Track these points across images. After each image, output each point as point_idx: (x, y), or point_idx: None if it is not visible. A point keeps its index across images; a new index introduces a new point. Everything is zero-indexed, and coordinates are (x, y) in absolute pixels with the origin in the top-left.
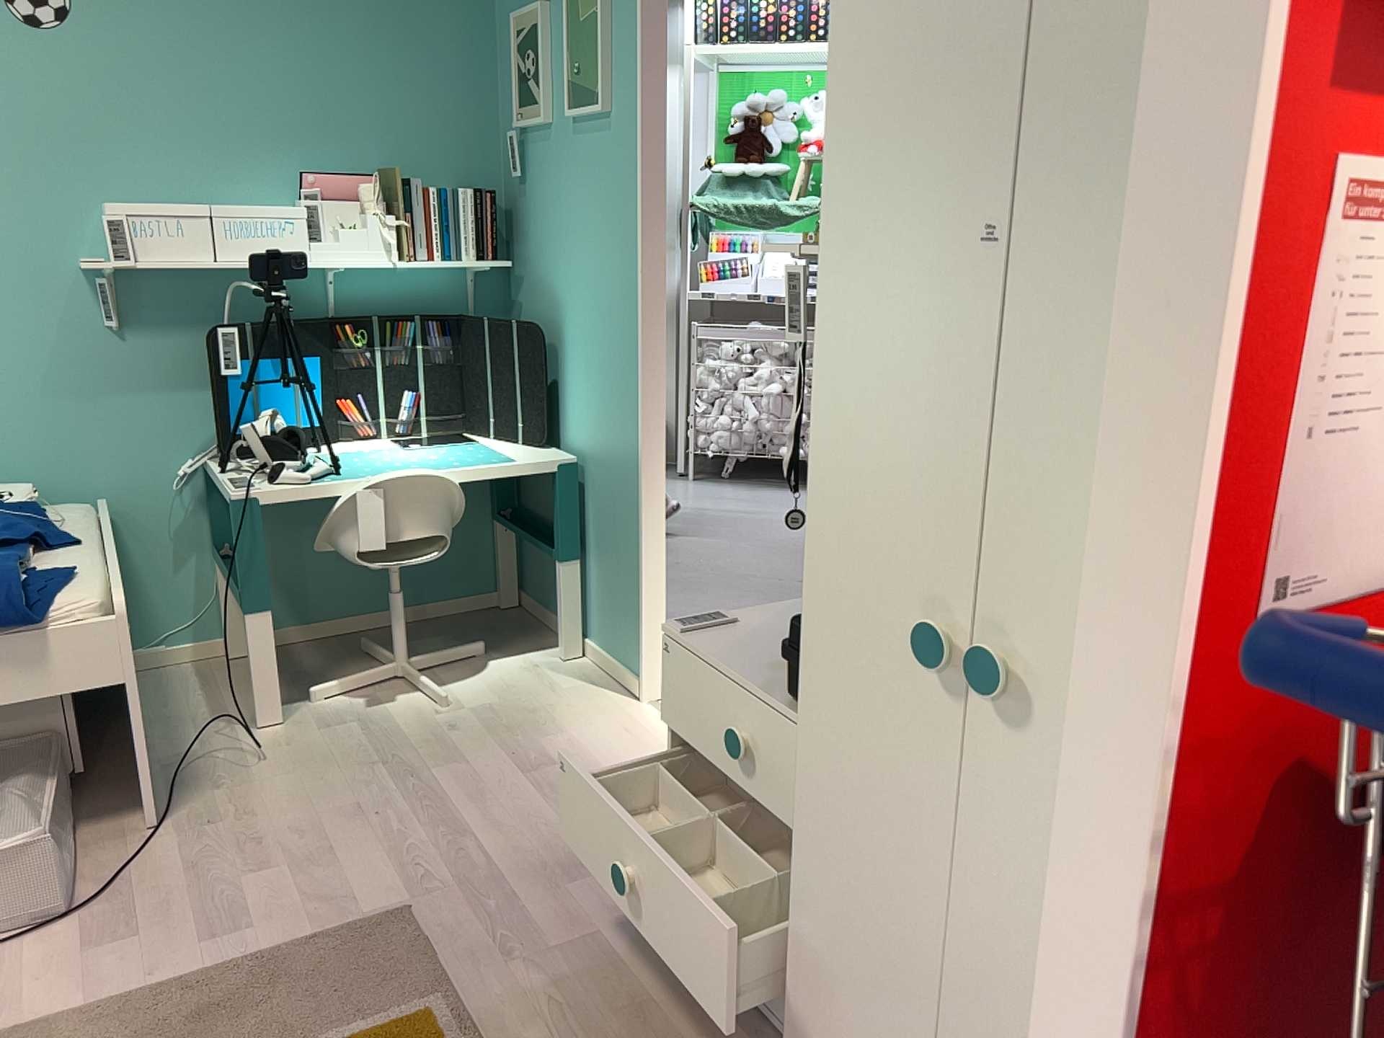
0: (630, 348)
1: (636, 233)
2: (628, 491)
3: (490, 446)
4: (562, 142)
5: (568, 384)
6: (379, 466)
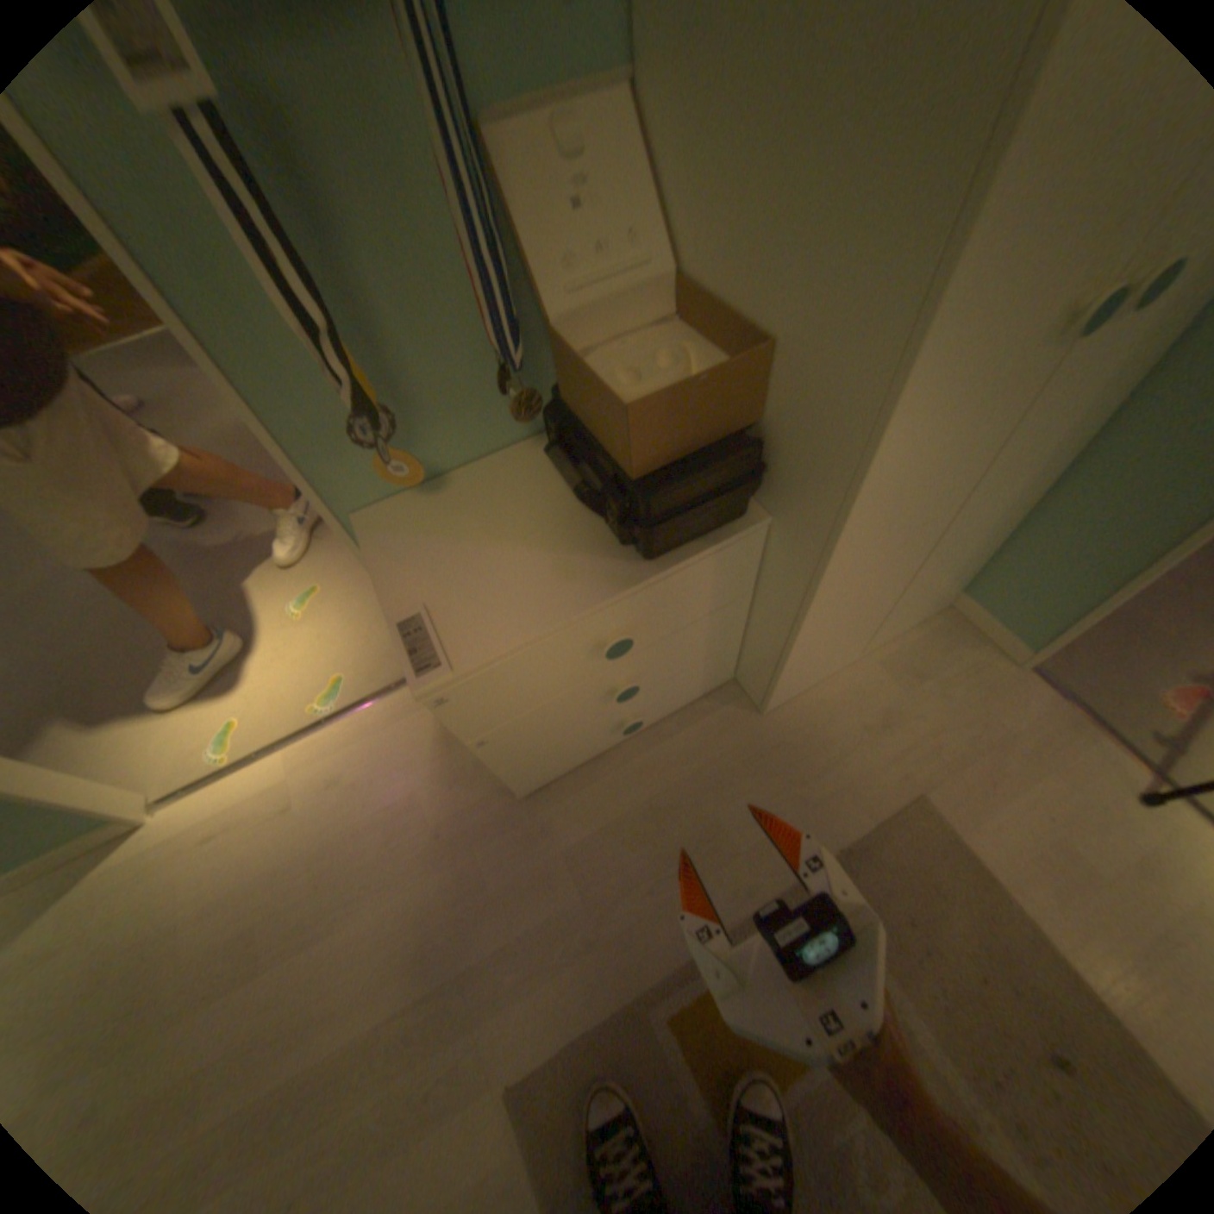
0: None
1: None
2: None
3: None
4: None
5: None
6: None
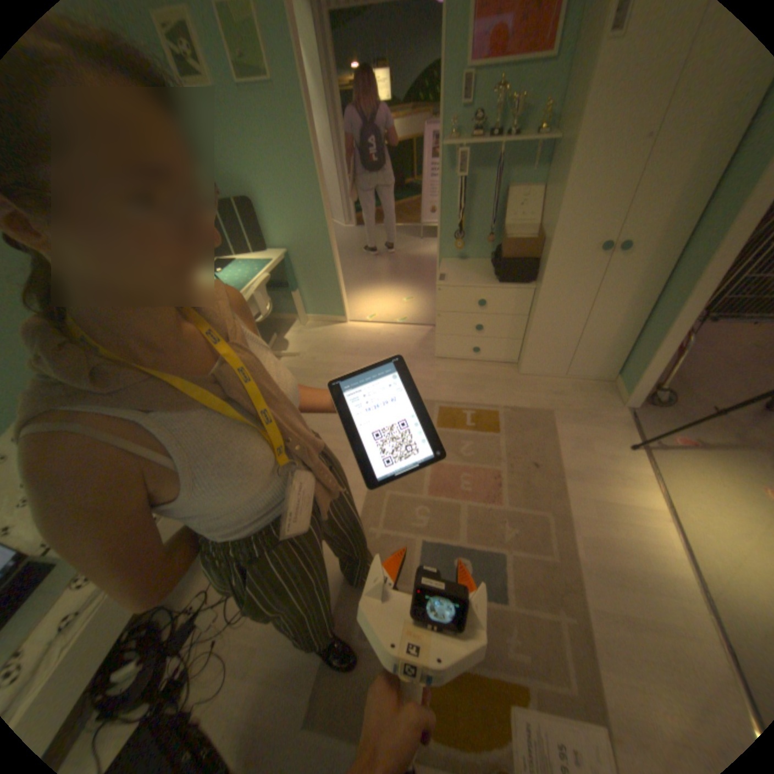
0: (312, 197)
1: (307, 143)
2: (322, 254)
3: (243, 258)
4: (227, 97)
5: (265, 221)
6: (231, 282)
